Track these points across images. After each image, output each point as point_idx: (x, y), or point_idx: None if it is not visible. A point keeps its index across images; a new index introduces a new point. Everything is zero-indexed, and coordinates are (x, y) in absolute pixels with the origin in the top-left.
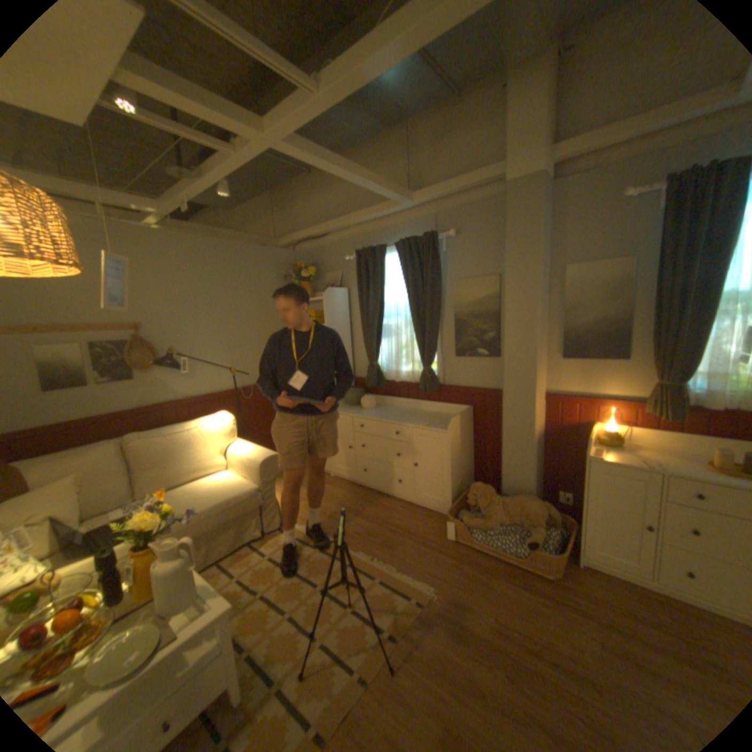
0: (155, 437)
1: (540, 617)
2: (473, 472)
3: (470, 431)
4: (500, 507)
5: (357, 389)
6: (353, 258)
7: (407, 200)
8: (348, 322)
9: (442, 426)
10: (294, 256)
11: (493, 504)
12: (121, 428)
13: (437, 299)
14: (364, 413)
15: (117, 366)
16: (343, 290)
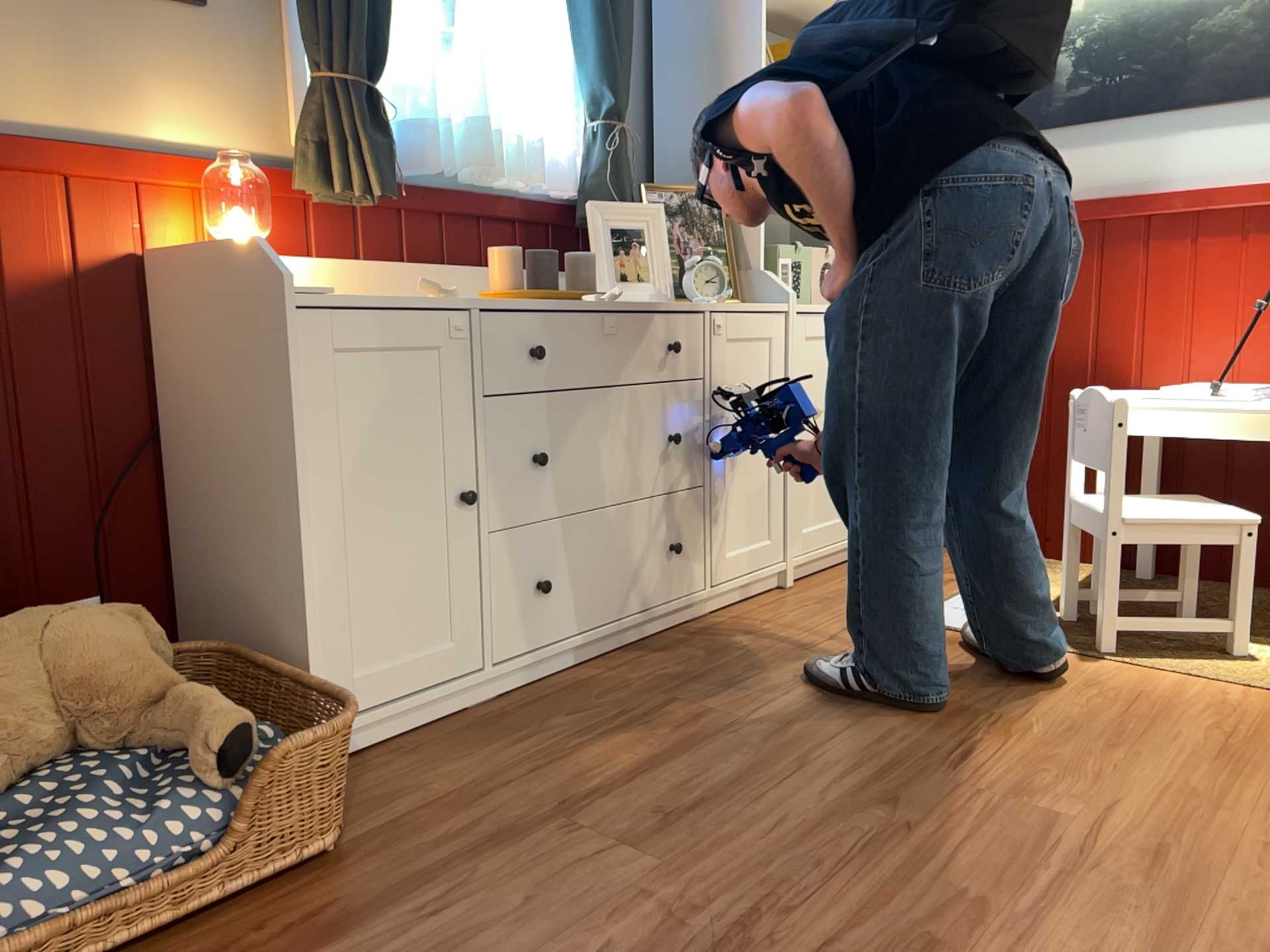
0: None
1: (469, 949)
2: None
3: None
4: None
5: None
6: None
7: None
8: None
9: None
10: None
11: None
12: None
13: None
14: None
15: None
16: None
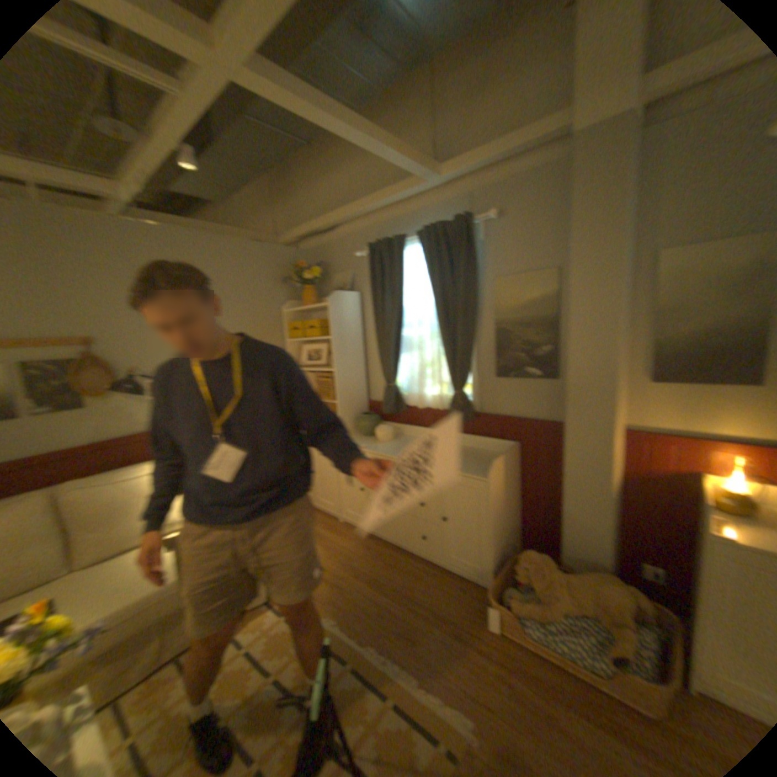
0: (105, 486)
1: None
2: (521, 528)
3: (517, 475)
4: (565, 590)
5: (373, 416)
6: (366, 254)
7: (433, 175)
8: (361, 333)
9: (482, 471)
10: (298, 255)
11: (555, 585)
12: (71, 470)
13: (474, 302)
14: (381, 447)
15: (65, 392)
16: (355, 295)
